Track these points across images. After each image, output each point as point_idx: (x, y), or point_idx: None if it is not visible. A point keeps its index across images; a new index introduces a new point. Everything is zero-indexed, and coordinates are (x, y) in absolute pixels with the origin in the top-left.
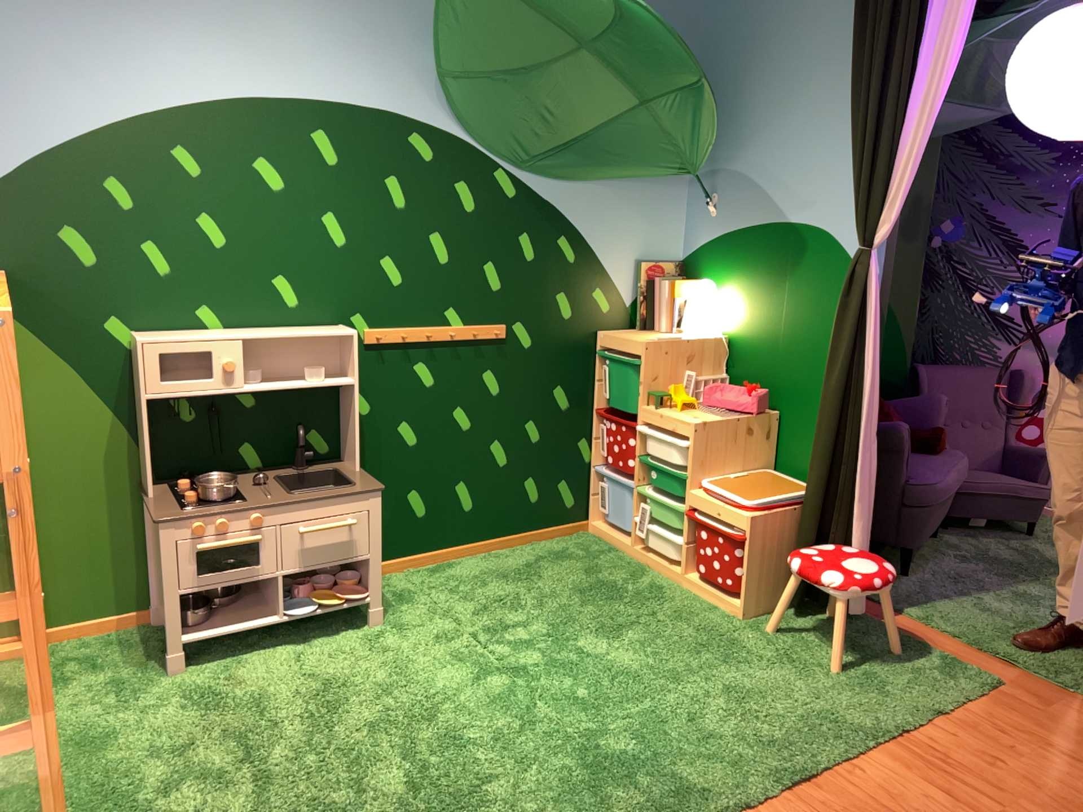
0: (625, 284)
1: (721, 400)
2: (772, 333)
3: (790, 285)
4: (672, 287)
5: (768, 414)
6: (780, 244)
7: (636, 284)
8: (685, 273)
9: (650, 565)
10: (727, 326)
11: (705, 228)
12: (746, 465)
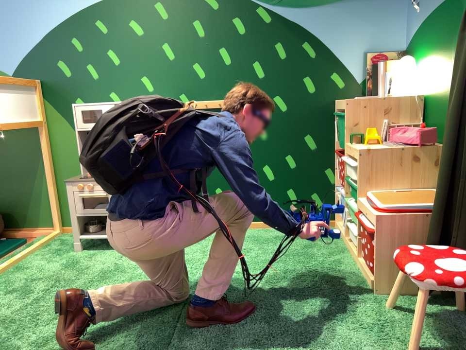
0: (354, 67)
1: (397, 136)
2: (444, 82)
3: (455, 38)
4: (383, 64)
5: (438, 146)
6: (449, 8)
7: (363, 66)
8: (403, 55)
9: (347, 250)
10: (422, 85)
11: (412, 18)
12: (416, 185)
